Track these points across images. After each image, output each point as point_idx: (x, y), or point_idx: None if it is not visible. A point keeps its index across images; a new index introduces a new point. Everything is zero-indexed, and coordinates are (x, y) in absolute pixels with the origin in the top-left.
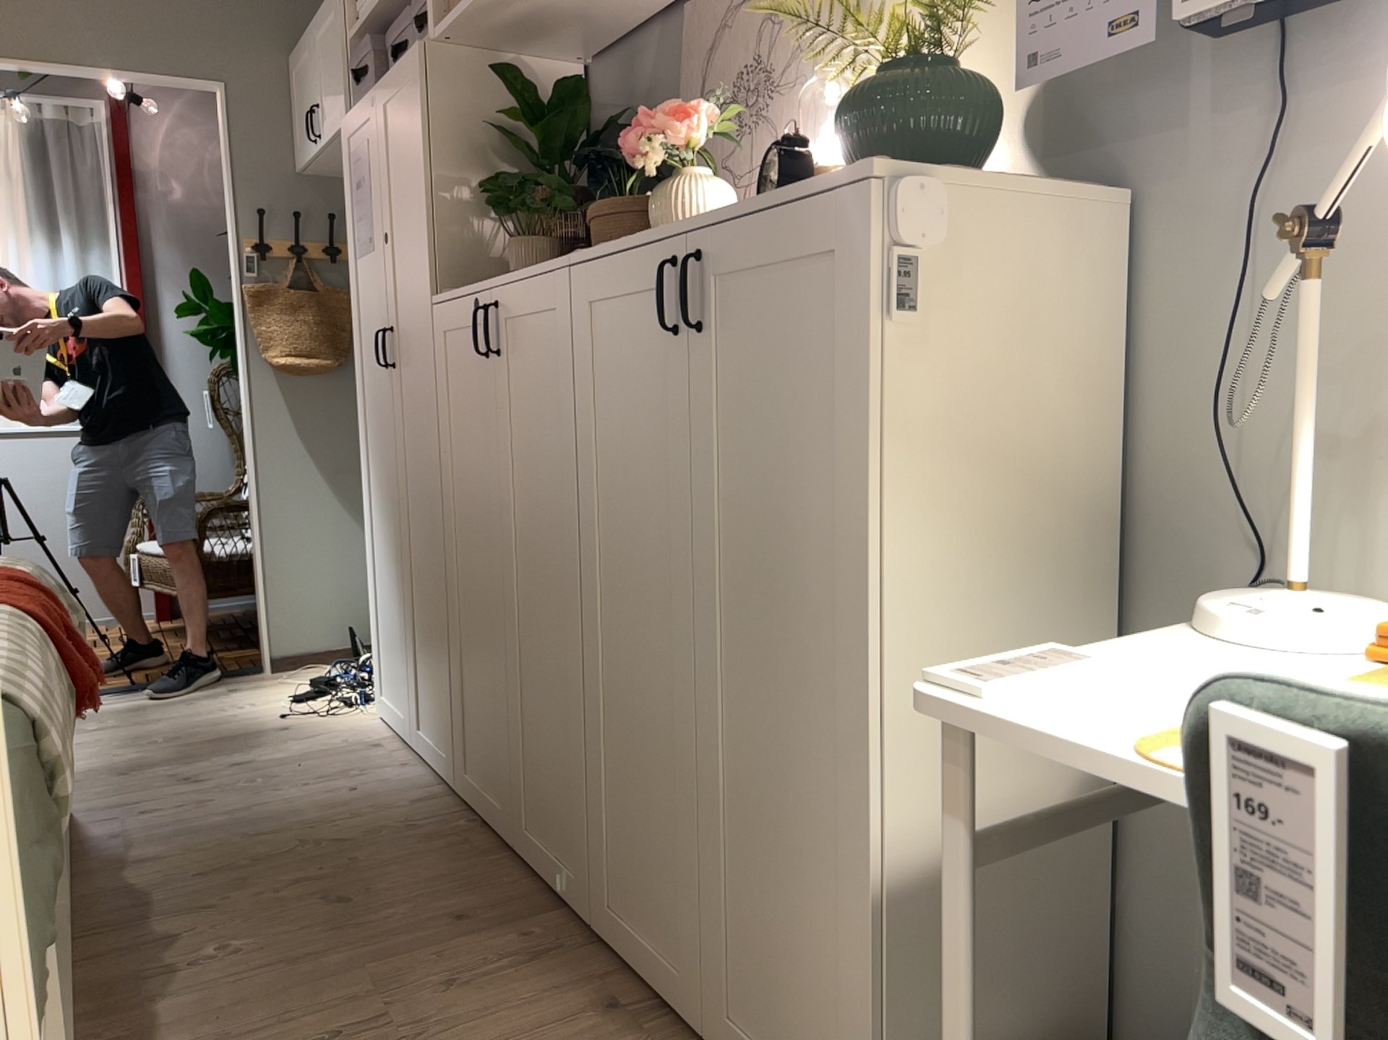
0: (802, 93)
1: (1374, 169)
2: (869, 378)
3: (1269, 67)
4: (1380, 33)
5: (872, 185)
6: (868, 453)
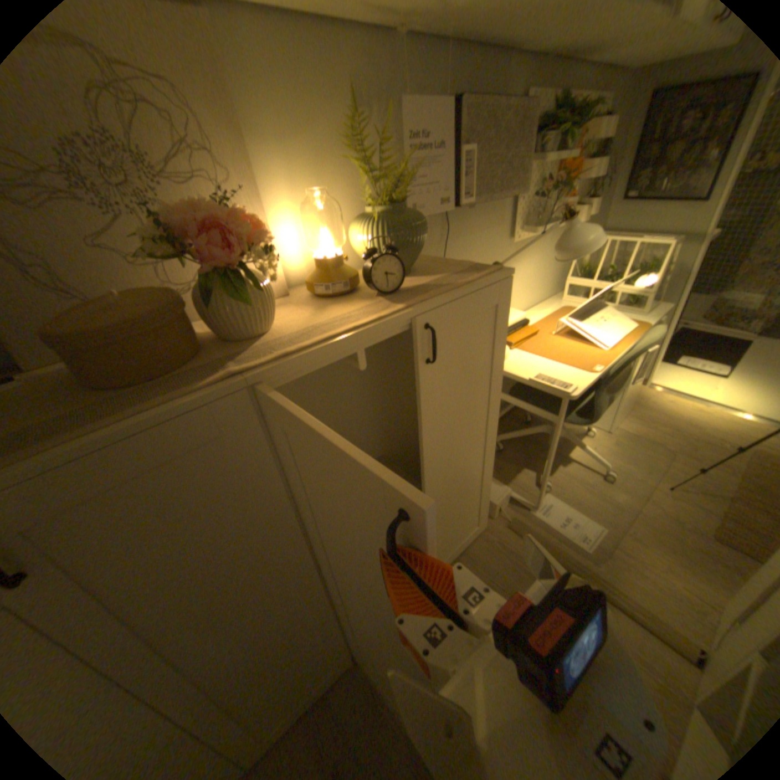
0: (242, 190)
1: (458, 245)
2: (504, 340)
3: (438, 213)
4: (458, 208)
5: (510, 276)
6: (501, 362)
